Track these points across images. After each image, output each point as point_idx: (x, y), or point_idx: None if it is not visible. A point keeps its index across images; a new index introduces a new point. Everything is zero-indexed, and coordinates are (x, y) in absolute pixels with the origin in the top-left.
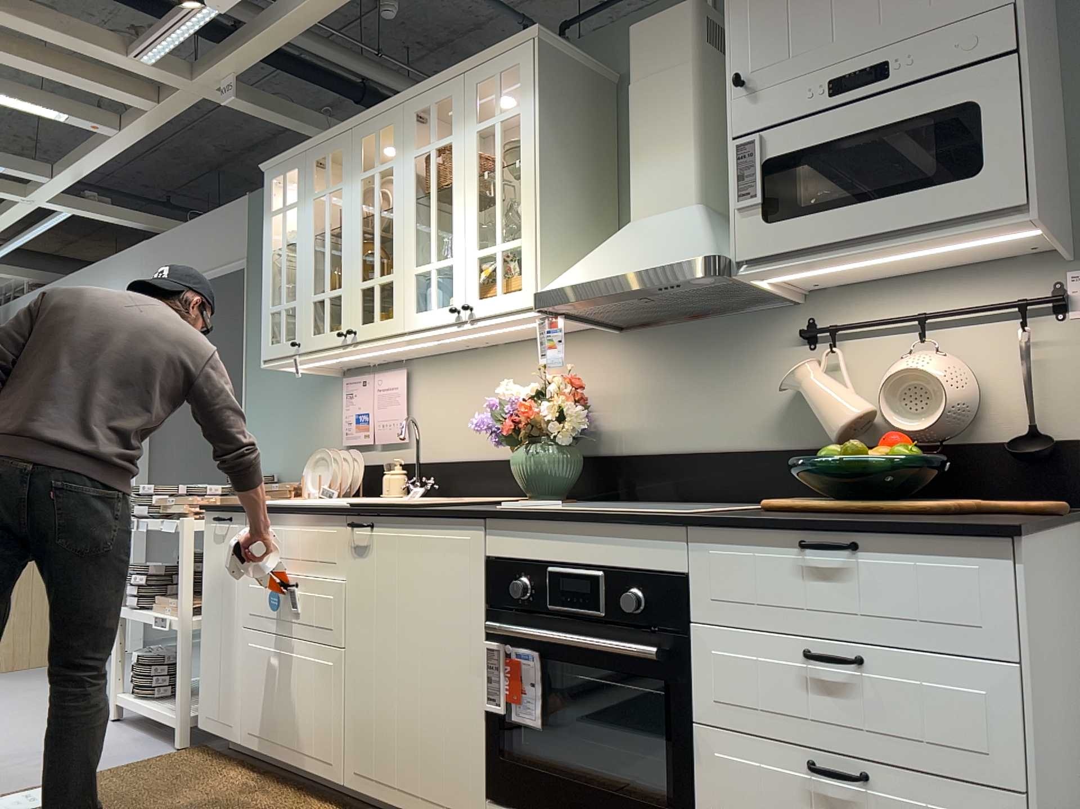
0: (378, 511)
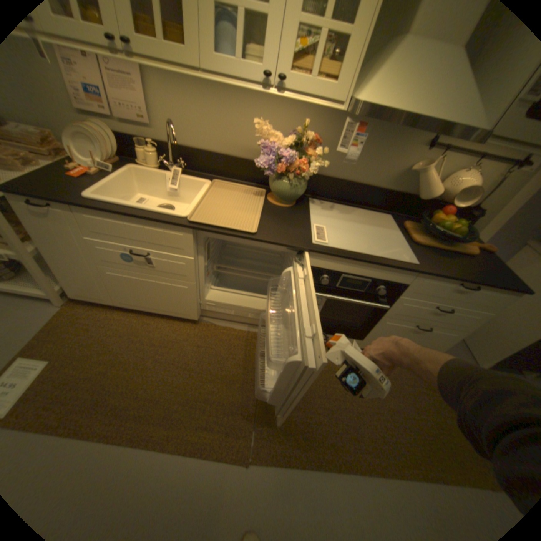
0: (227, 234)
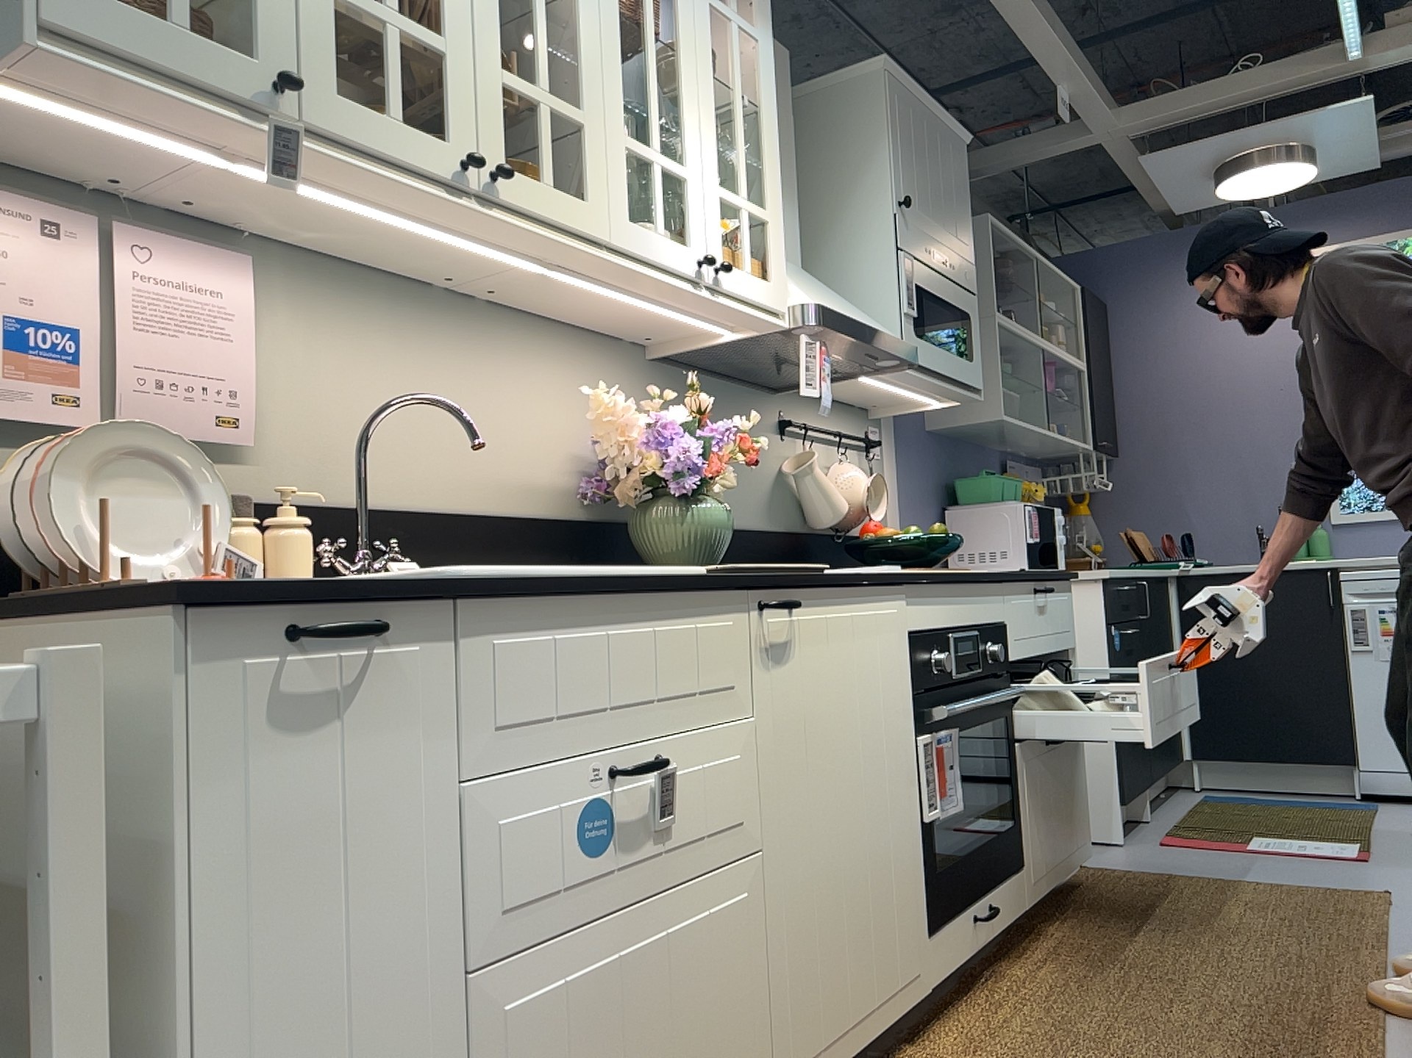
0: (810, 579)
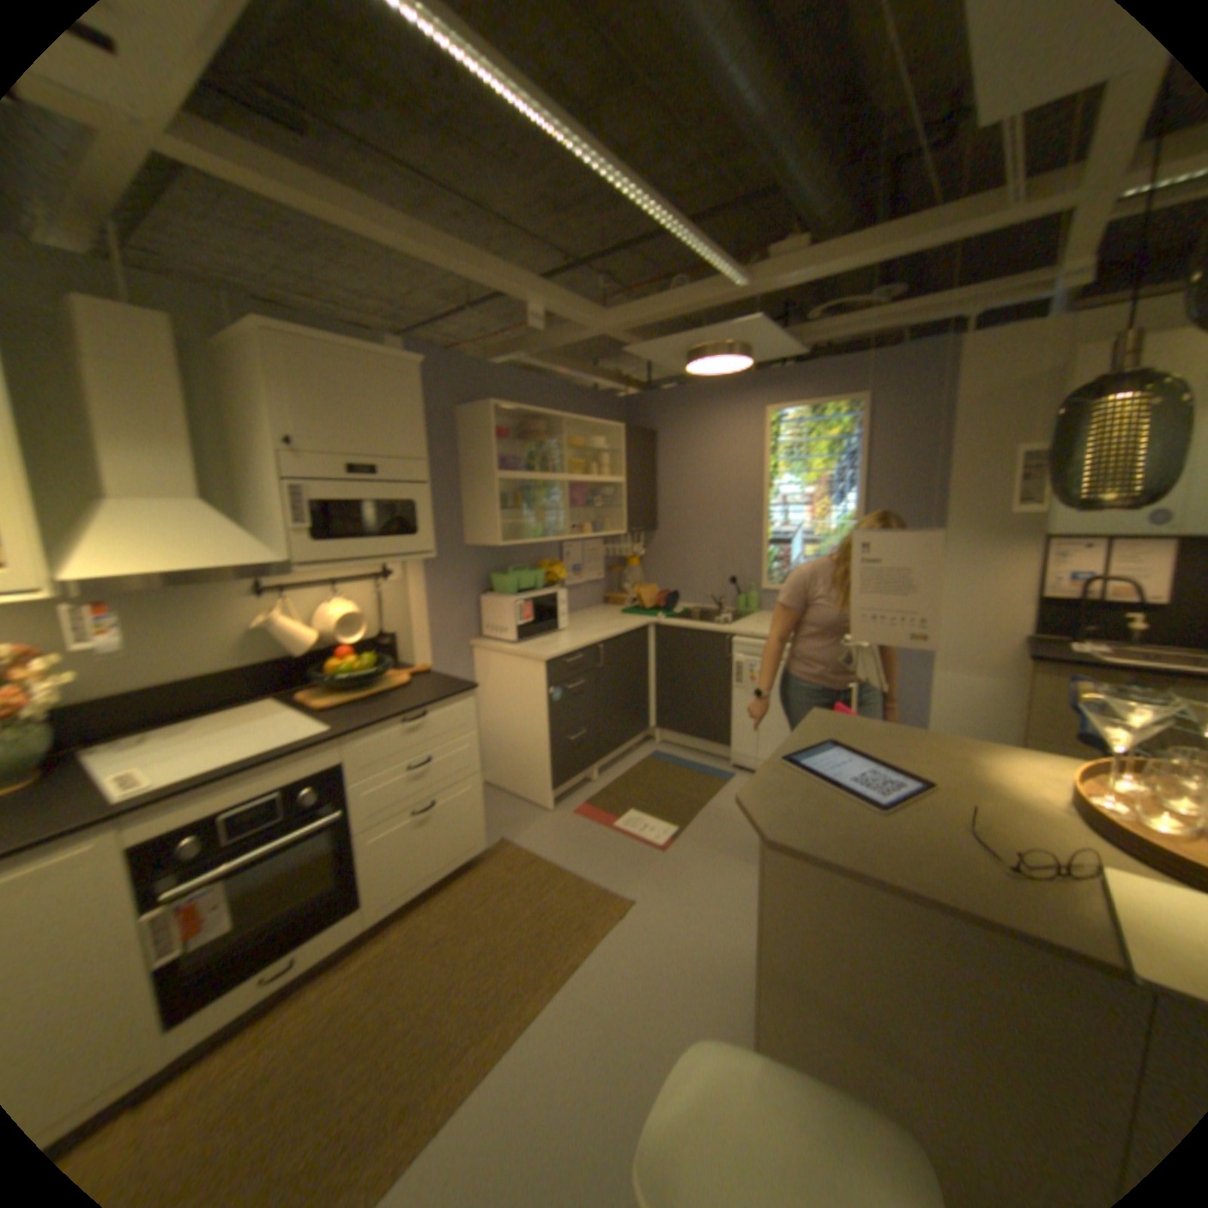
0: None
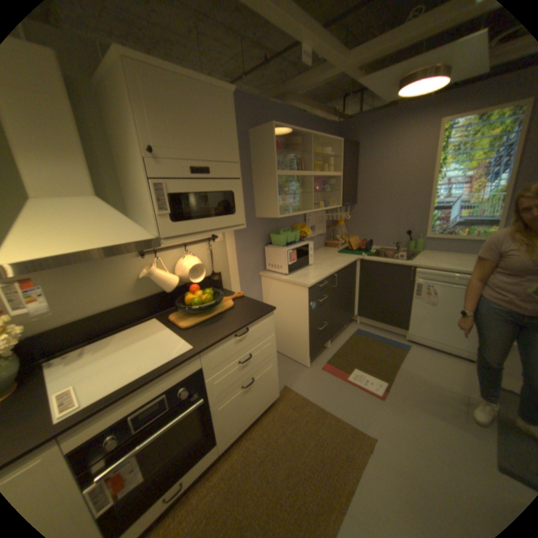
0: None
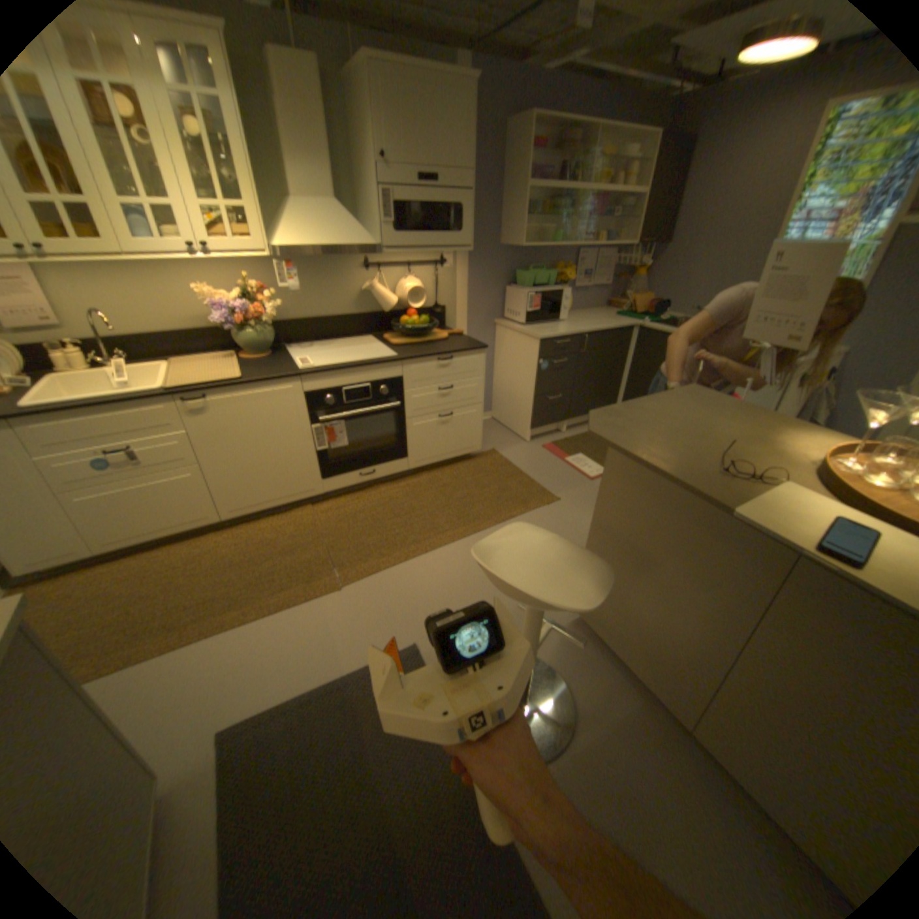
0: (213, 387)
